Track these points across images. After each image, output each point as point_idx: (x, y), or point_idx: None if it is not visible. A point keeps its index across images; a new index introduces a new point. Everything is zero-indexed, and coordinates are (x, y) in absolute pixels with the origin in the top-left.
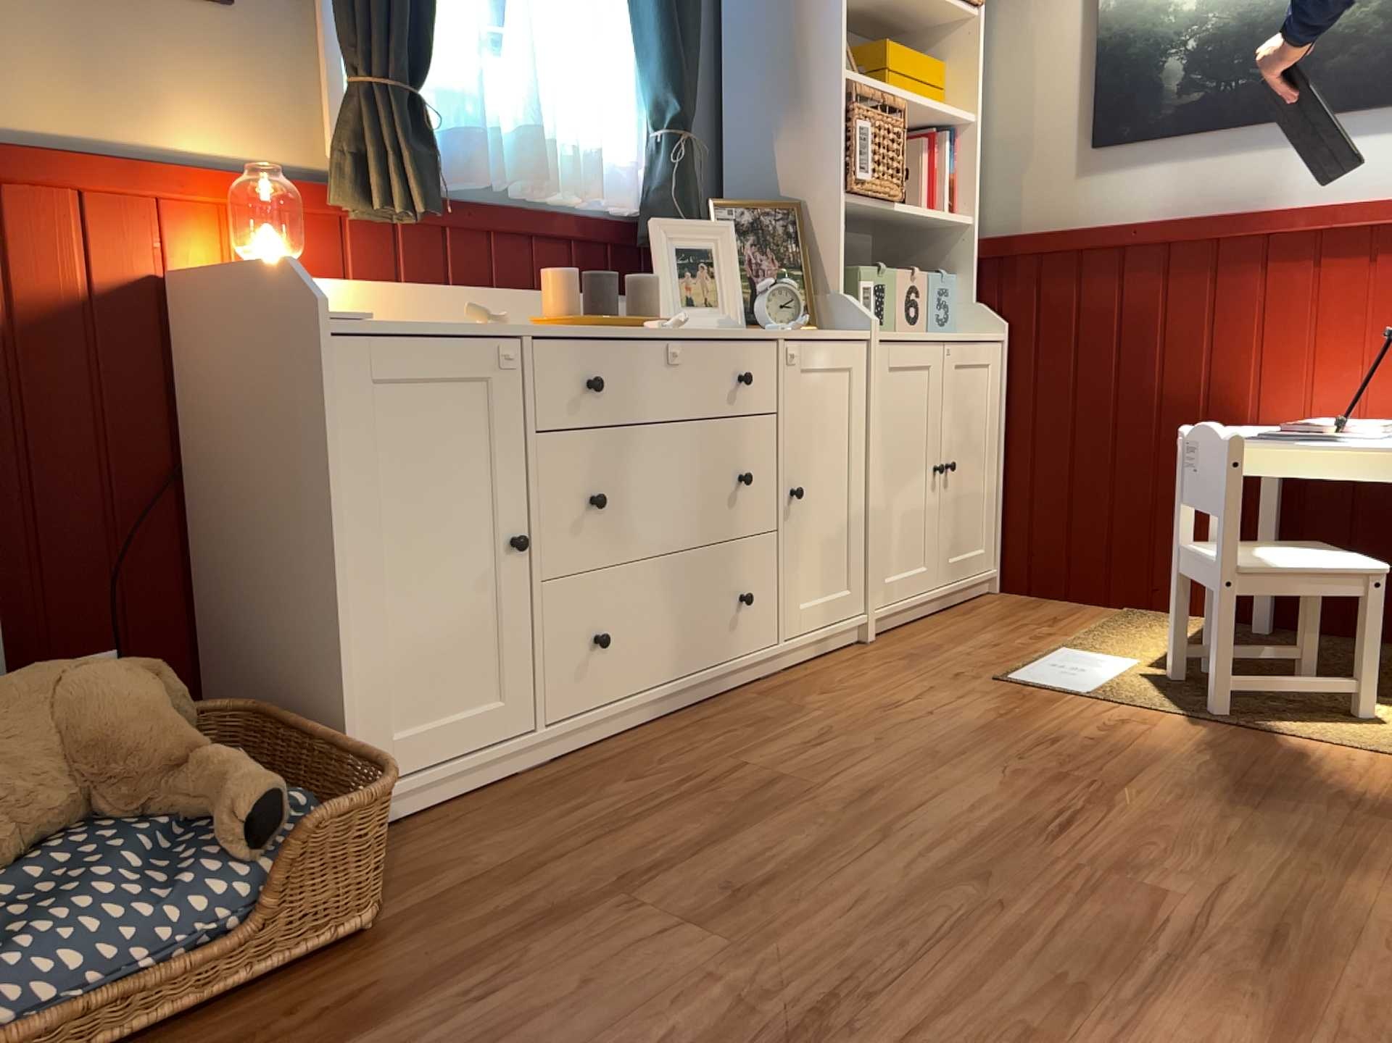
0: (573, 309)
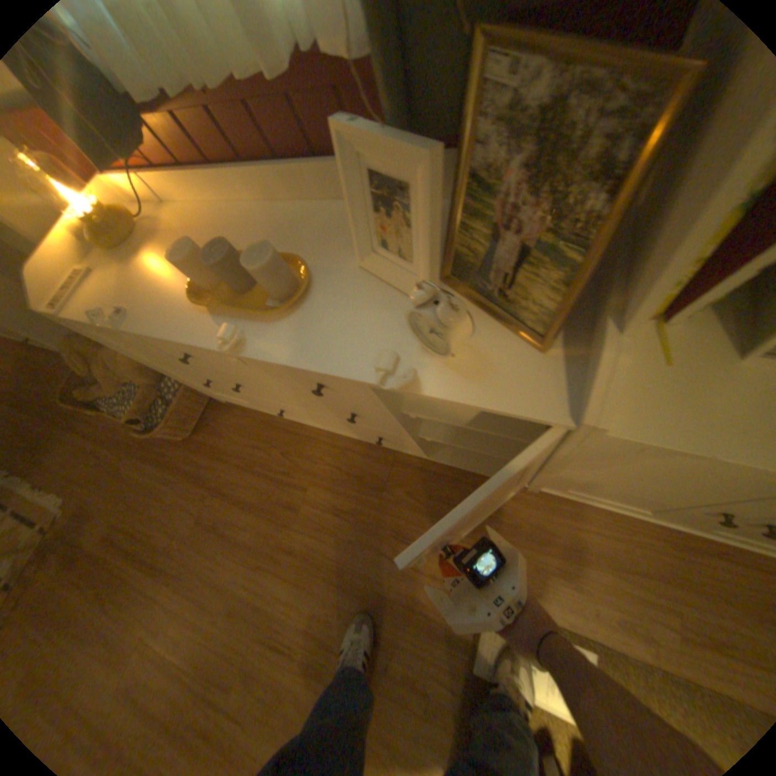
0: (199, 282)
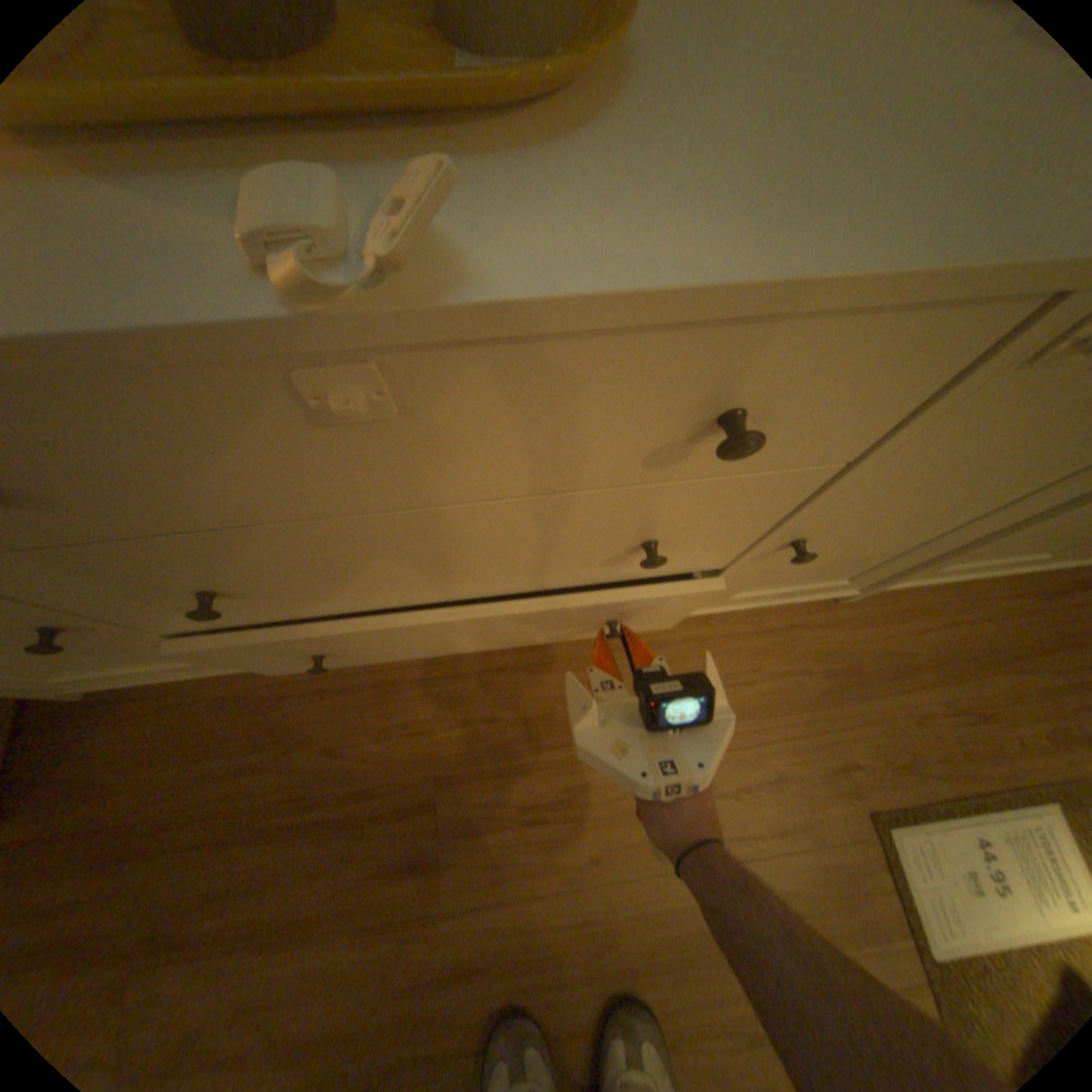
0: None
